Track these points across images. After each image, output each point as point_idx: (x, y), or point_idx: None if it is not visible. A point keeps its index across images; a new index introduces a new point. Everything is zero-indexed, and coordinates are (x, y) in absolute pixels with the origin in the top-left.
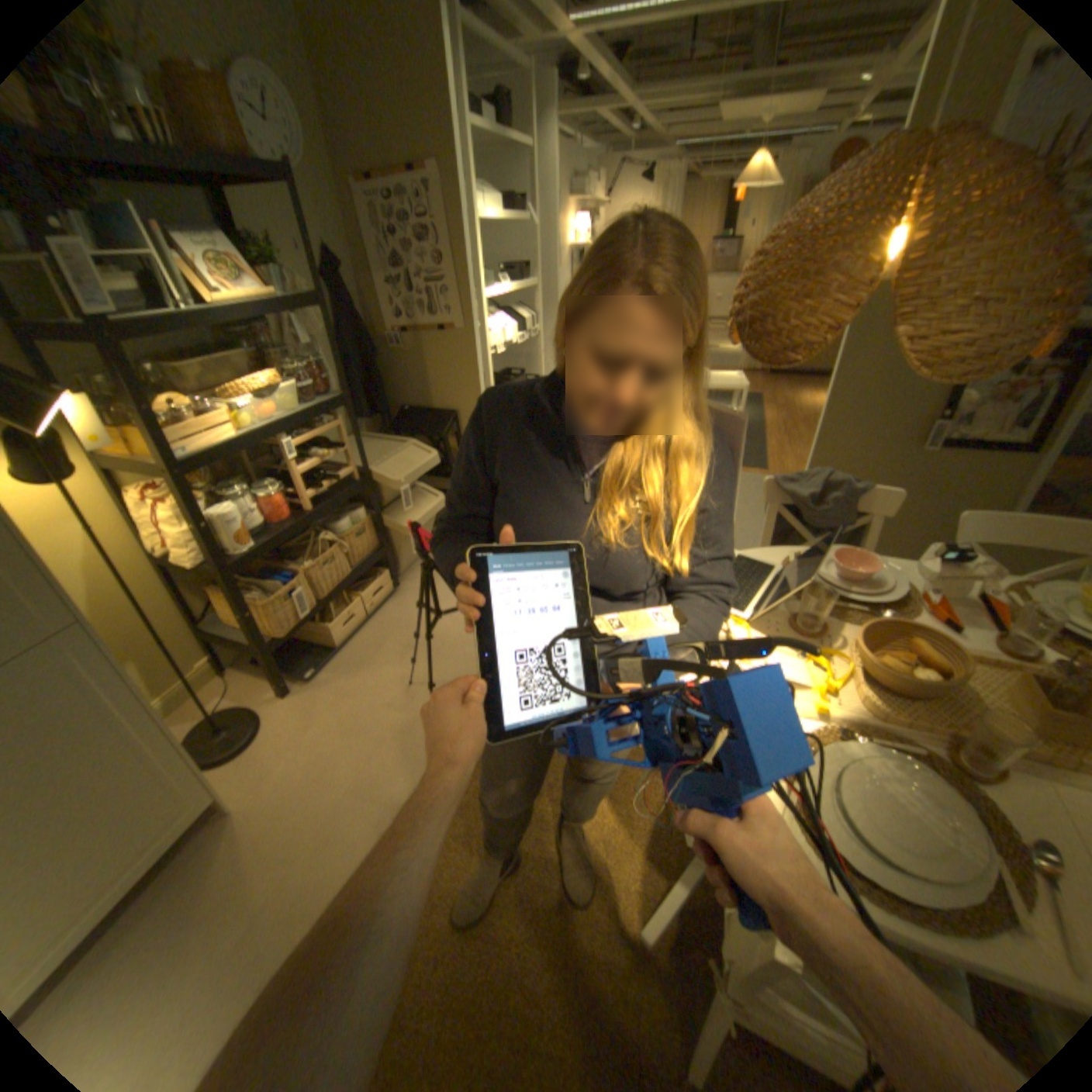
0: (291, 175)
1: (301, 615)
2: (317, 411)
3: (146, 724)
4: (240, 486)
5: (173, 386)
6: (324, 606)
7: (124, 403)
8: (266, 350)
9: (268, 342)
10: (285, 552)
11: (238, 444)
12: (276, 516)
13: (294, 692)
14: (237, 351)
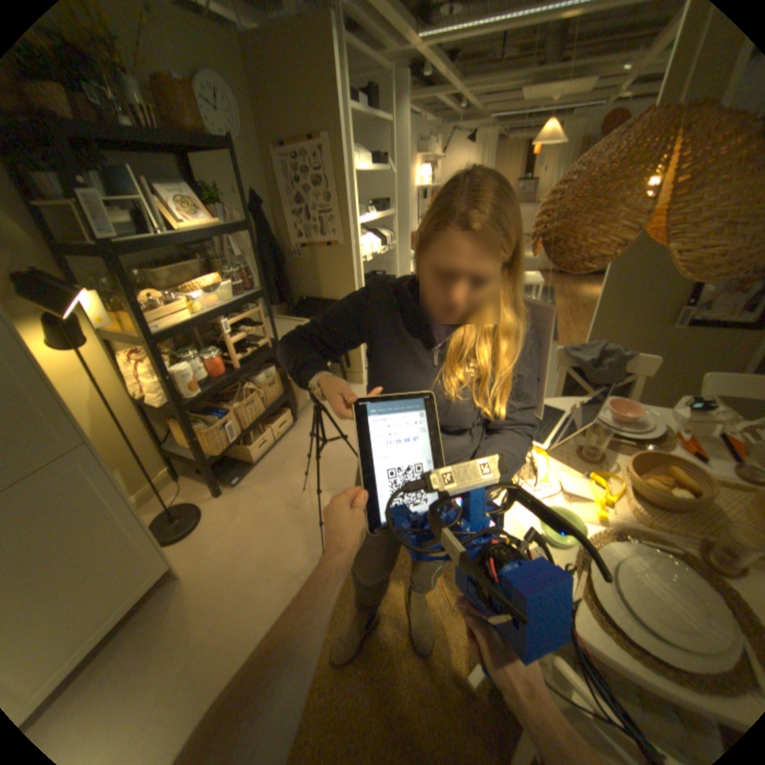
0: (231, 144)
1: (230, 440)
2: (245, 301)
3: (126, 514)
4: (192, 351)
5: (151, 285)
6: (246, 434)
7: (119, 296)
8: (212, 260)
9: (213, 255)
10: (221, 396)
11: (192, 323)
12: (216, 372)
13: (225, 494)
14: (193, 261)
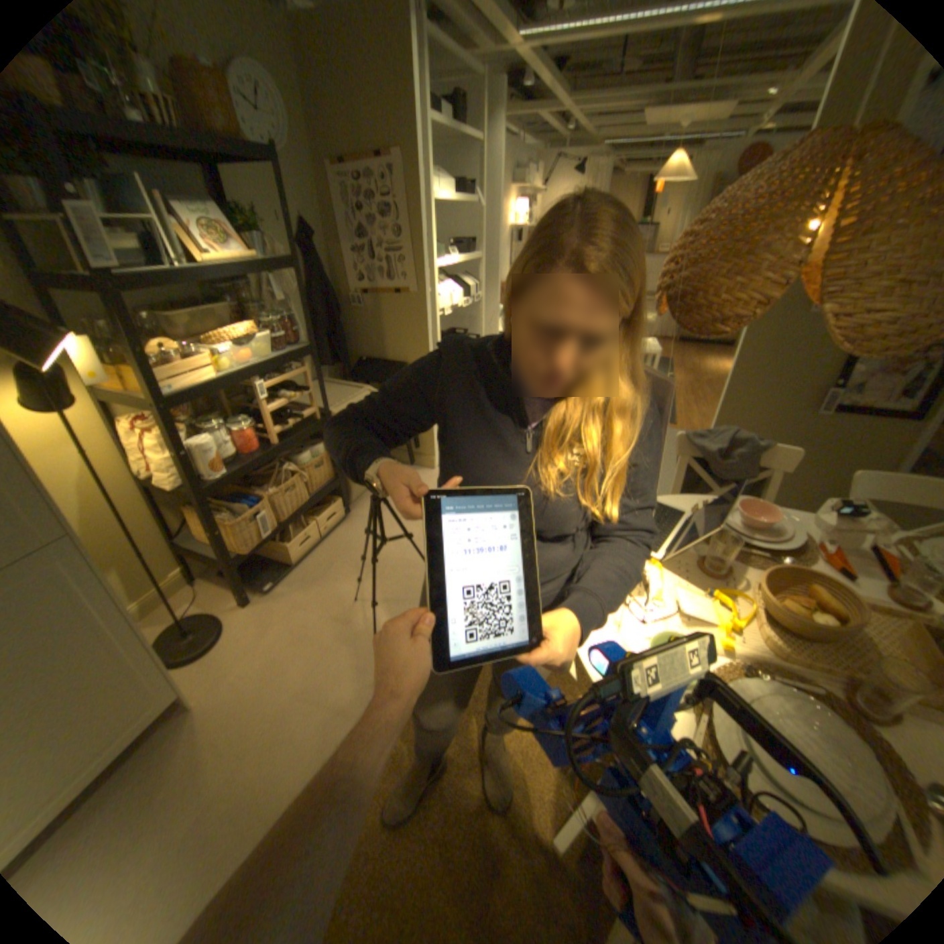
0: (276, 157)
1: (263, 535)
2: (287, 359)
3: (122, 627)
4: (217, 420)
5: (164, 332)
6: (284, 528)
7: (121, 345)
8: (246, 305)
9: (248, 298)
10: (253, 479)
11: (217, 384)
12: (247, 448)
13: (254, 603)
14: (221, 304)
